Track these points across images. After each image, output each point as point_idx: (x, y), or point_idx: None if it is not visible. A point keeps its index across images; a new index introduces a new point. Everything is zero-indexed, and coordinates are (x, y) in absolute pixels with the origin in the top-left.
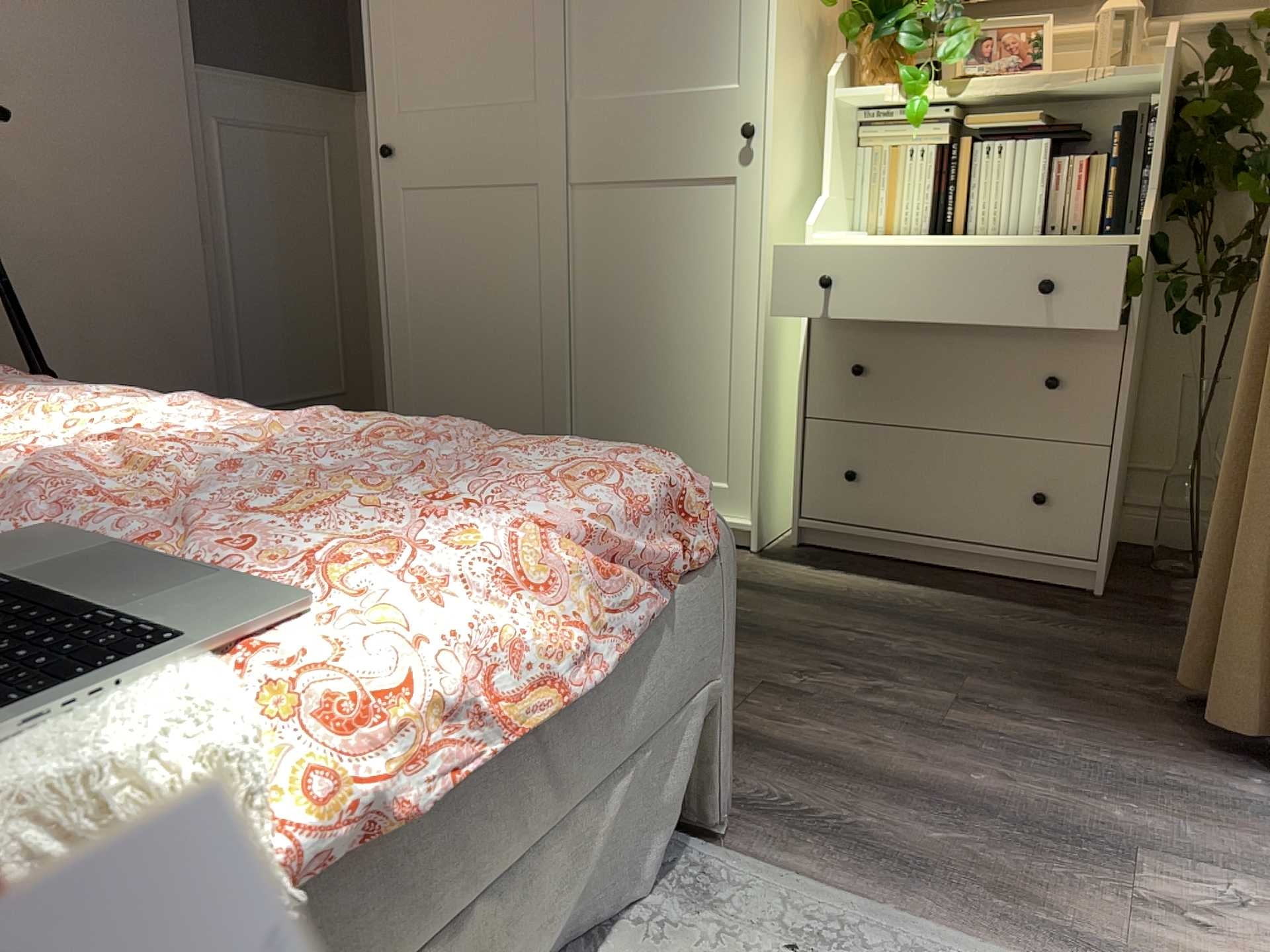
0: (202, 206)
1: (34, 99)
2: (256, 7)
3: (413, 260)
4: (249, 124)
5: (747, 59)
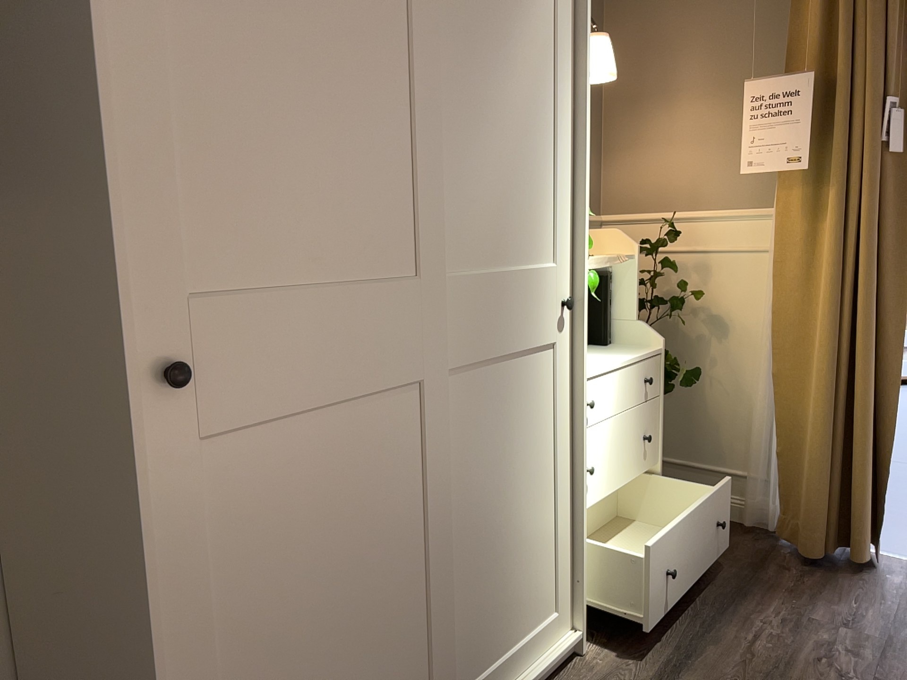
0: None
1: None
2: None
3: (236, 552)
4: None
5: (559, 244)
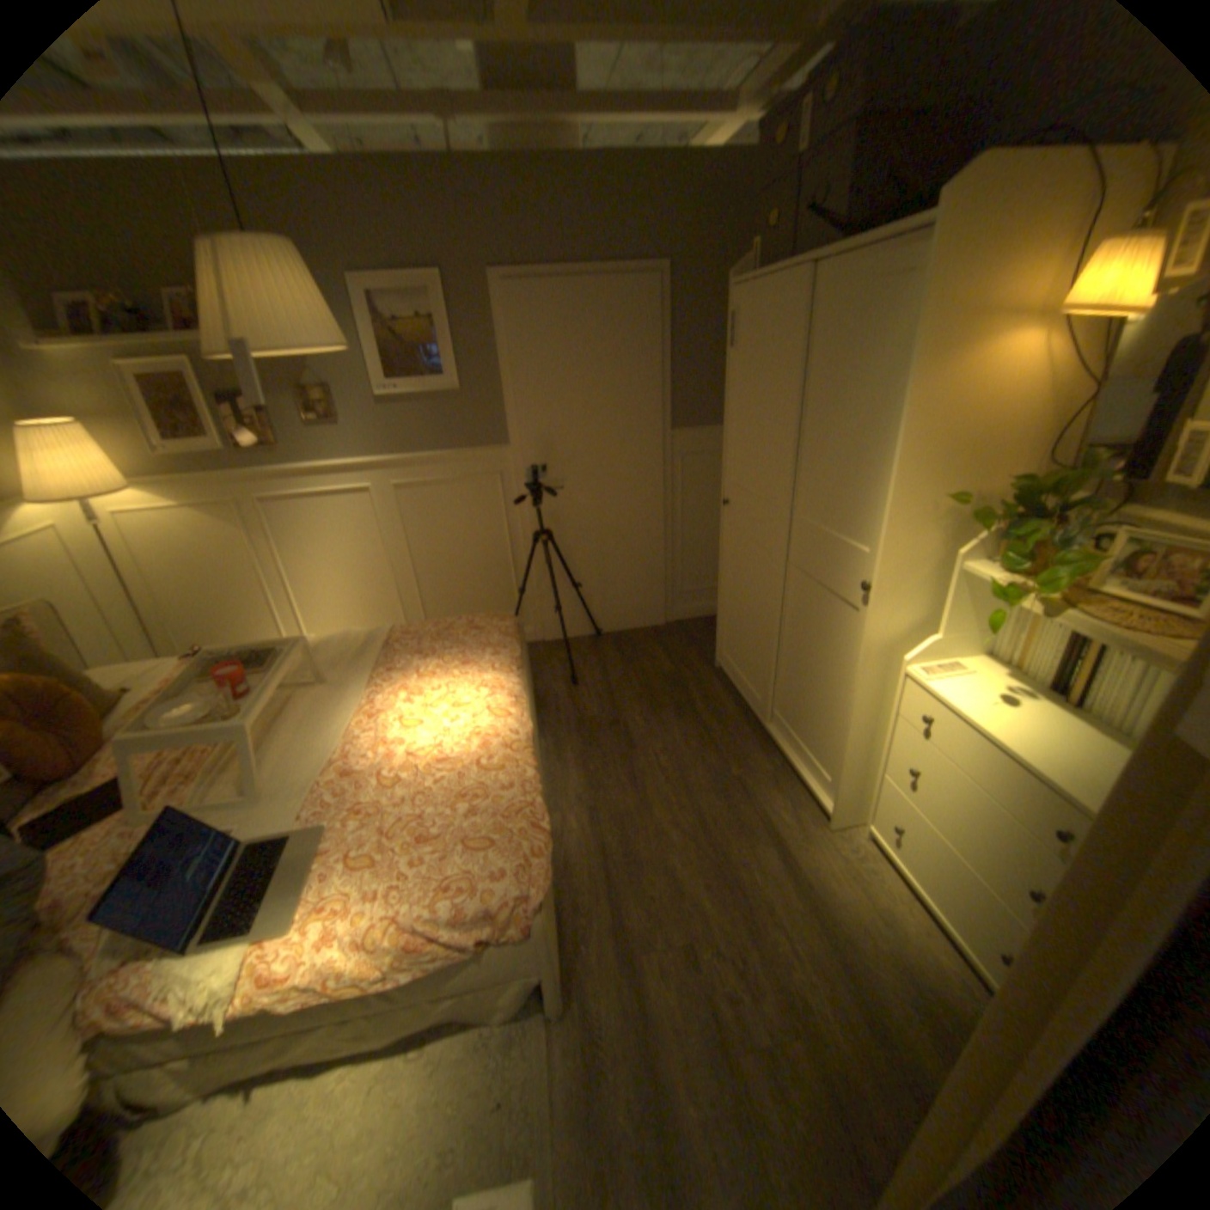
0: (664, 499)
1: (585, 465)
2: (710, 387)
3: (730, 561)
4: (698, 452)
5: (876, 536)
